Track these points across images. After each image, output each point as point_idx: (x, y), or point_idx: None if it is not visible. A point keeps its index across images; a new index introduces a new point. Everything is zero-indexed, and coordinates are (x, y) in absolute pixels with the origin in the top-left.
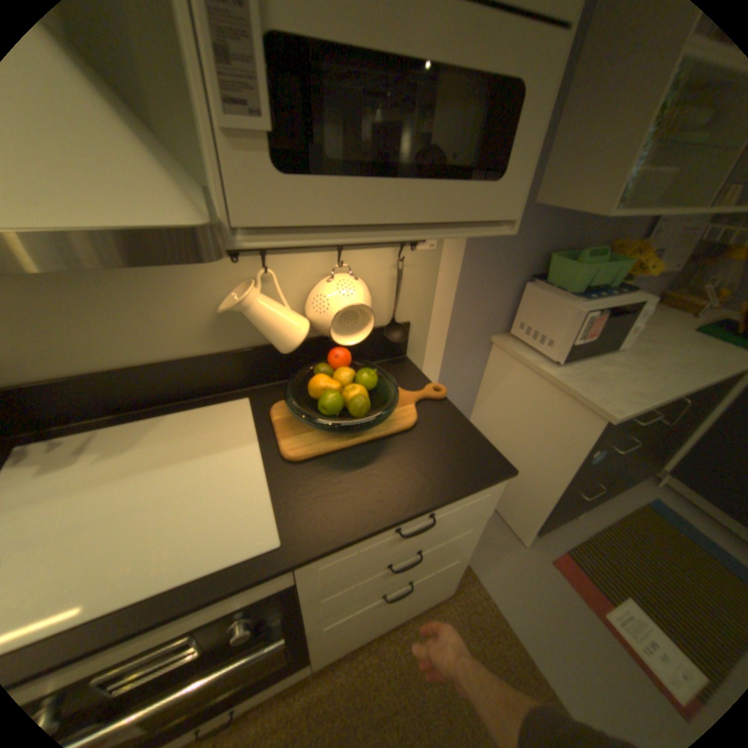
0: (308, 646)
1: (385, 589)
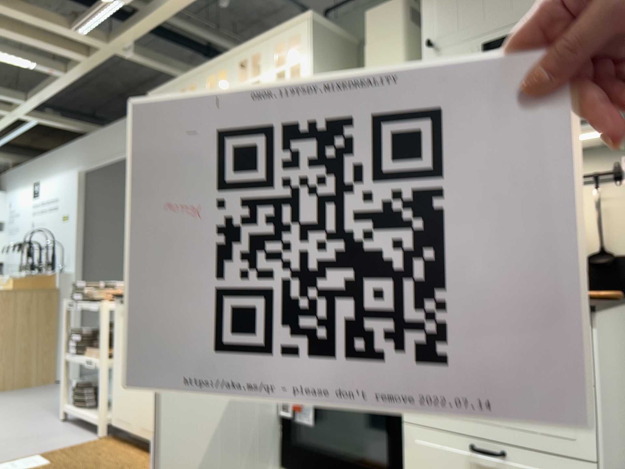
0: (405, 460)
1: (472, 429)
